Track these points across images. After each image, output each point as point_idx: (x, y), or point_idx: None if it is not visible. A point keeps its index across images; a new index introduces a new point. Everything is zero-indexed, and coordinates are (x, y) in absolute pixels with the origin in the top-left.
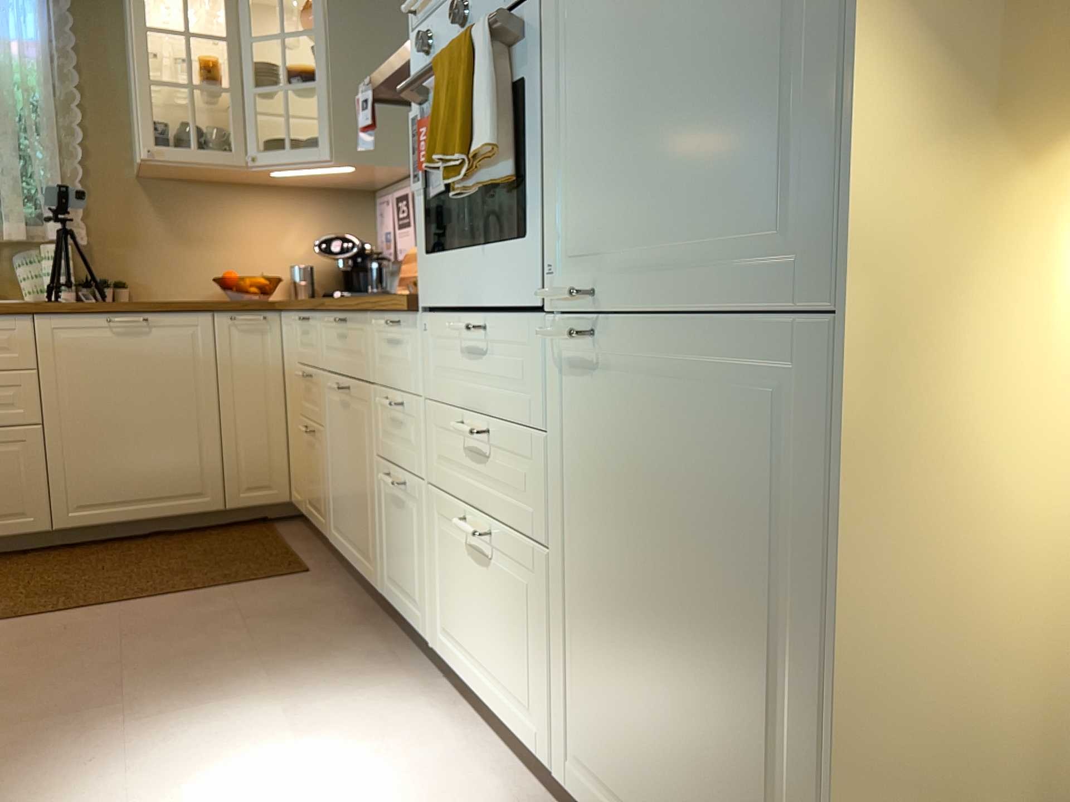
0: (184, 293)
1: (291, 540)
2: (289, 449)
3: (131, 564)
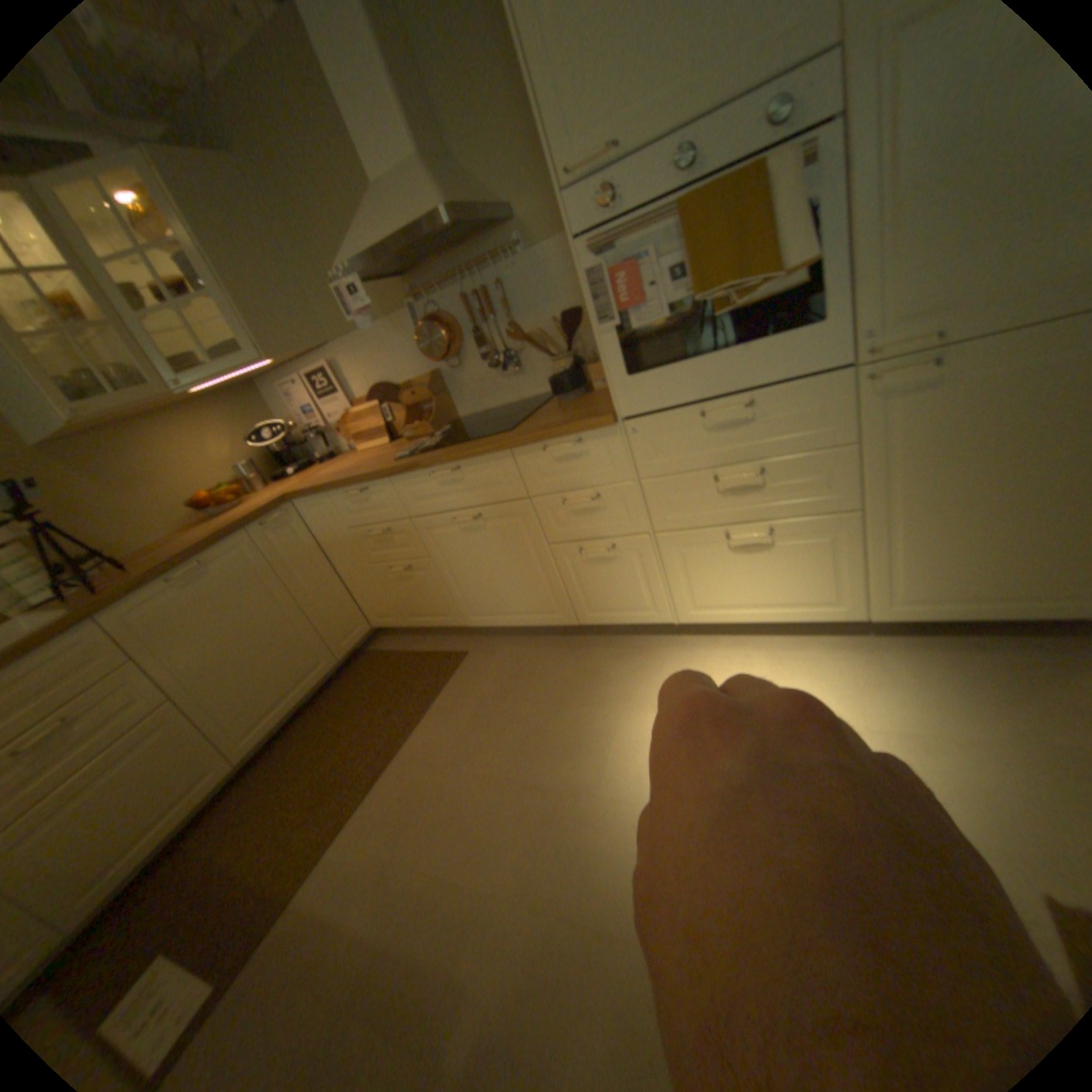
0: (154, 531)
1: (406, 647)
2: (354, 594)
3: (332, 737)
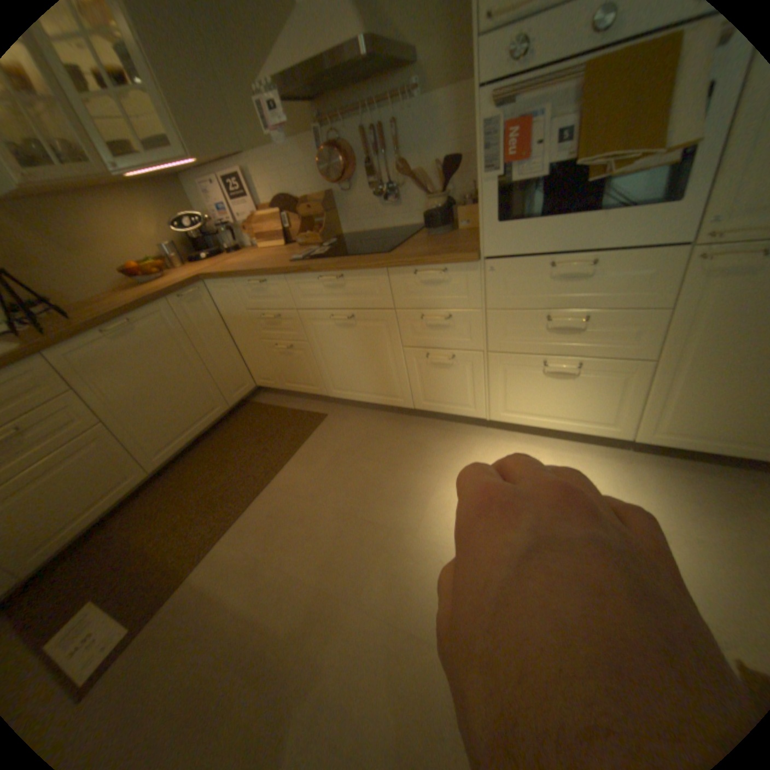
0: (91, 288)
1: (281, 404)
2: (246, 359)
3: (222, 463)
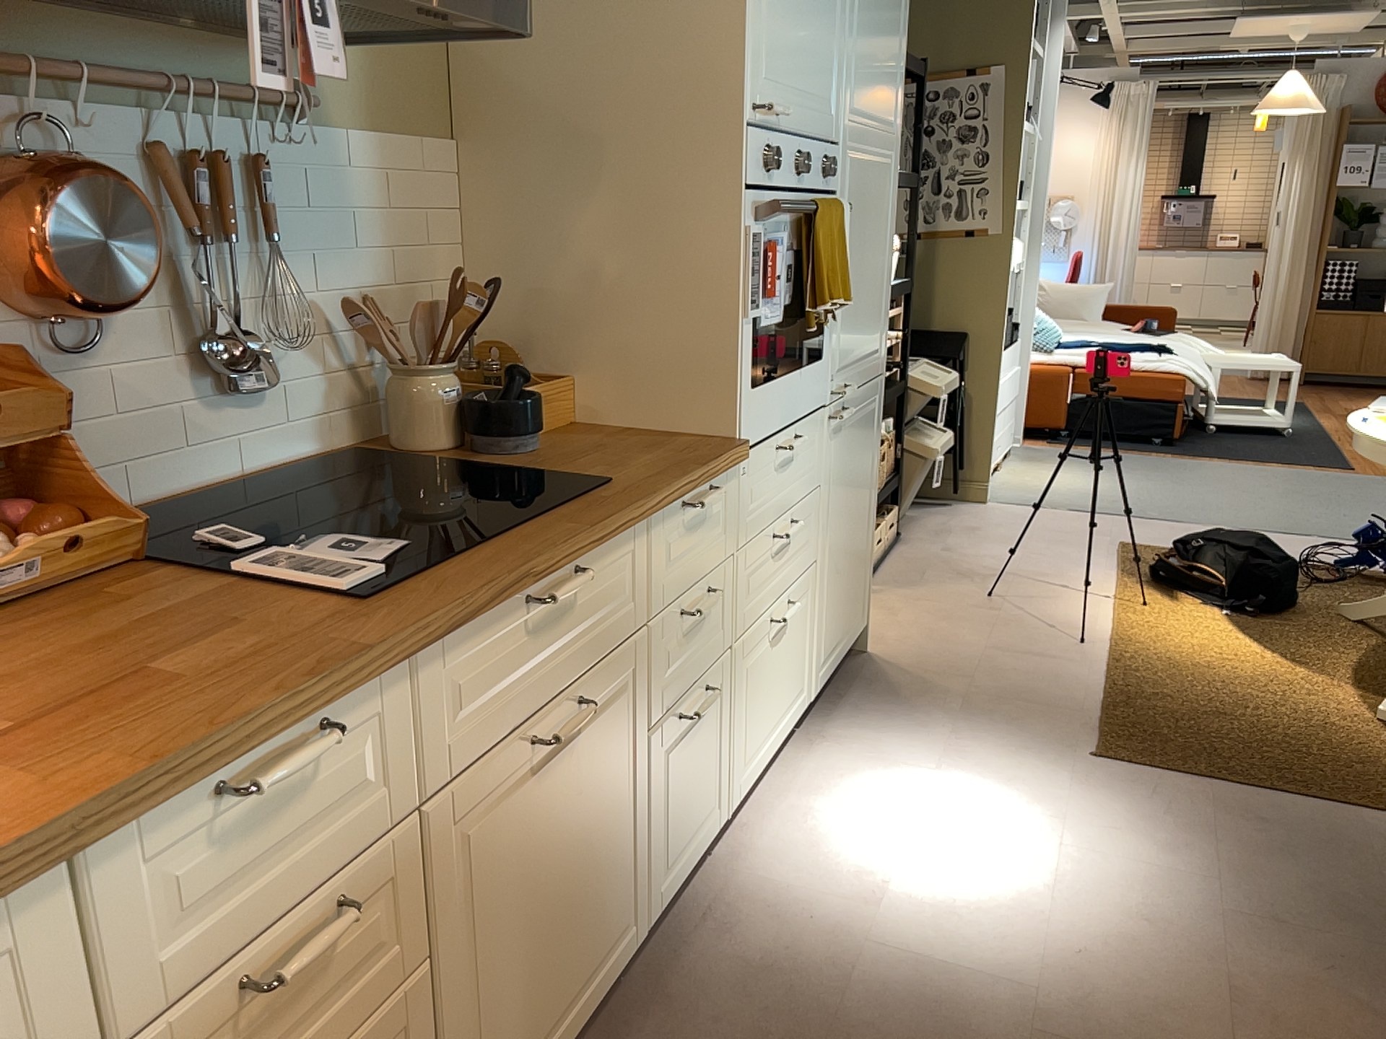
0: None
1: None
2: None
3: None
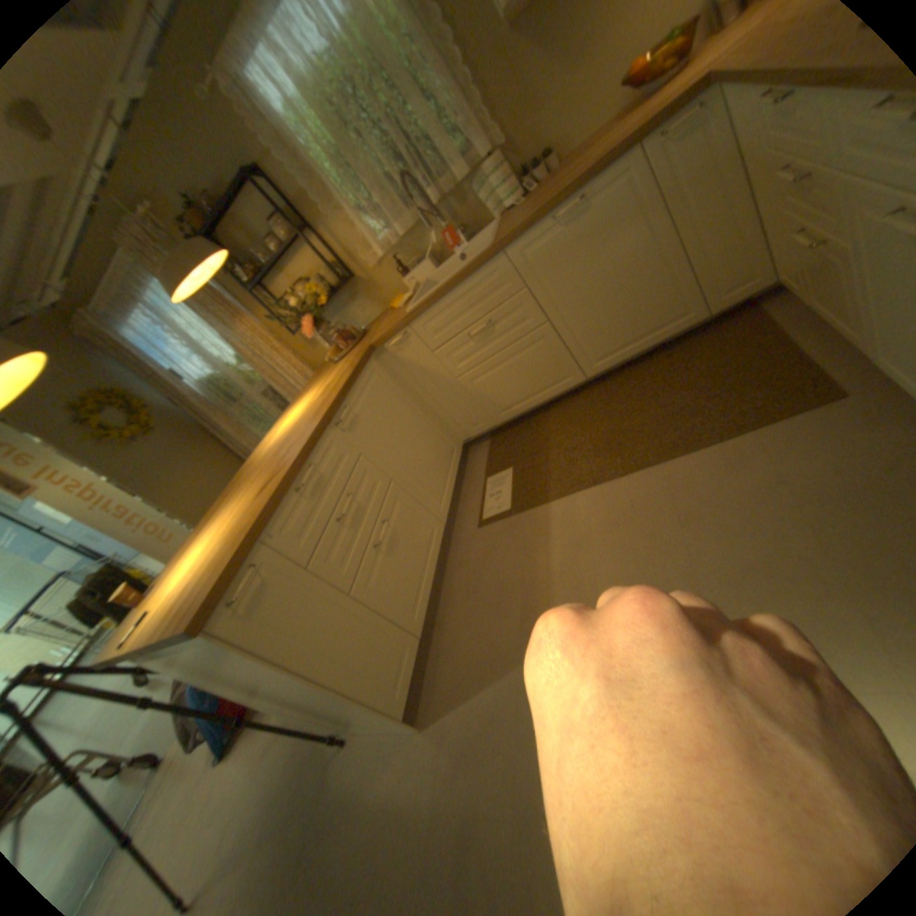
0: (599, 116)
1: (797, 332)
2: (769, 235)
3: (653, 399)
